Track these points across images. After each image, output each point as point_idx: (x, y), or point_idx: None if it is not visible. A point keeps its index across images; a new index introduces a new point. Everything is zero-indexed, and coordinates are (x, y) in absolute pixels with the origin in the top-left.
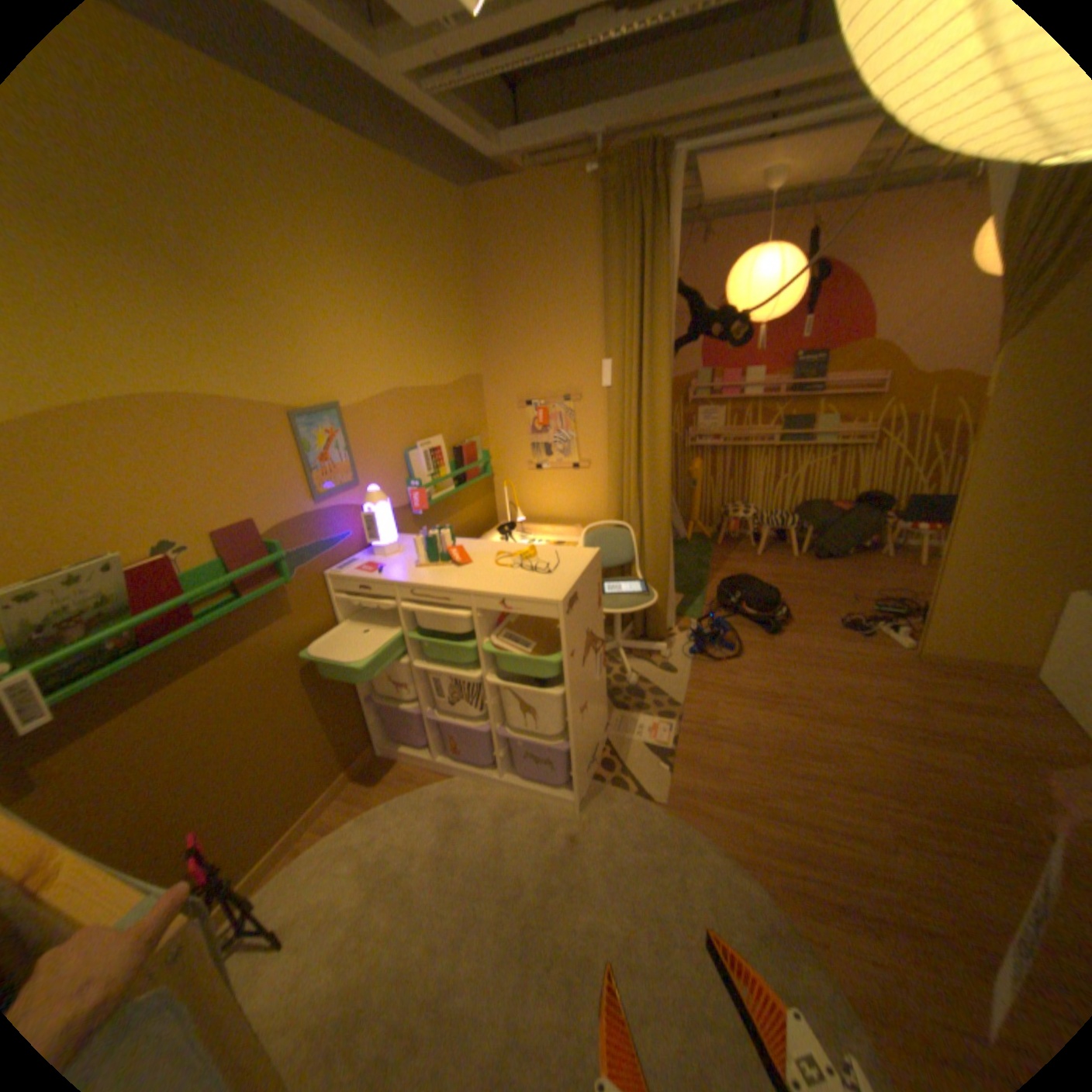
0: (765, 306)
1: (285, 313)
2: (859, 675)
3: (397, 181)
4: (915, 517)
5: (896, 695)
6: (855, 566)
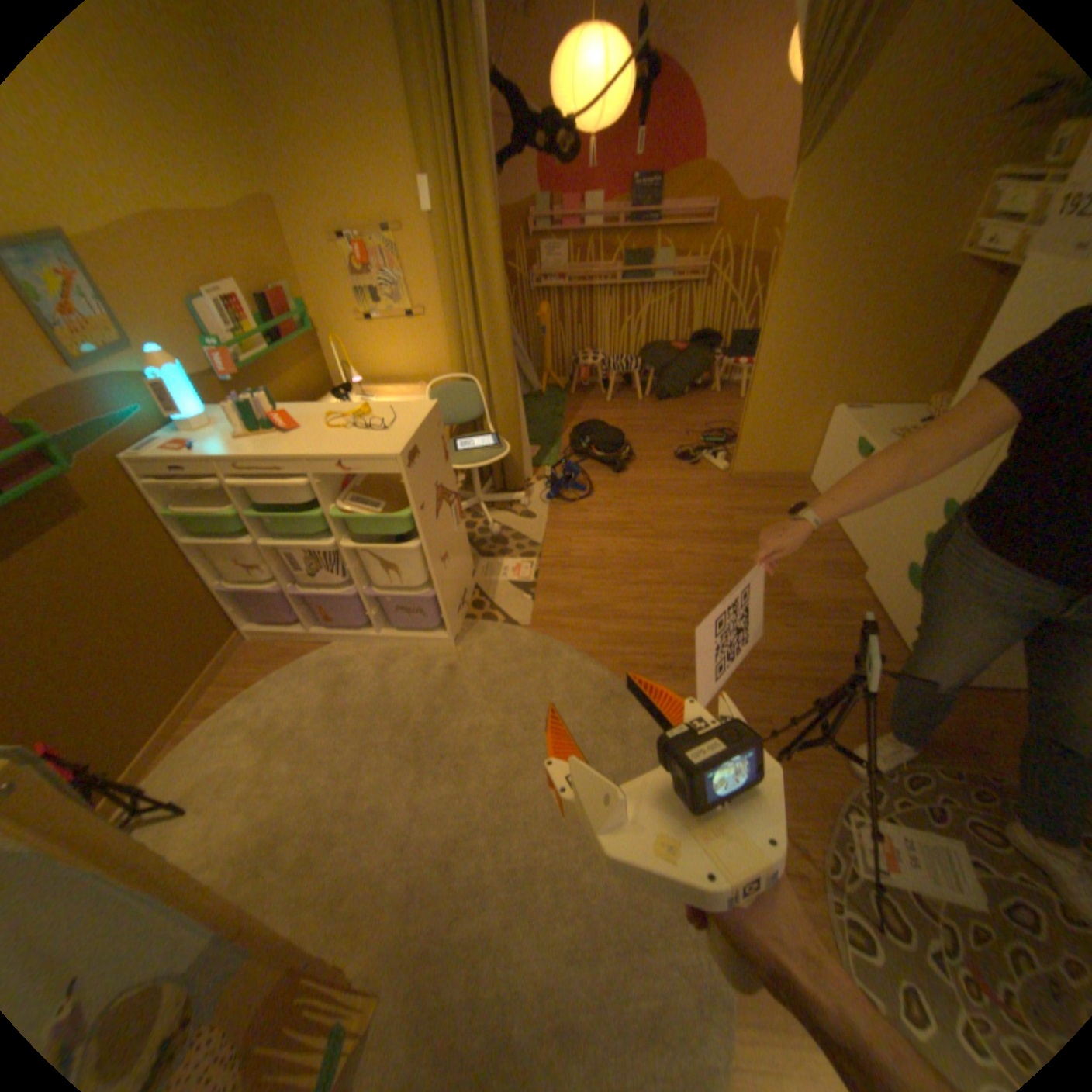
0: (591, 113)
1: None
2: (684, 497)
3: None
4: (736, 354)
5: (710, 509)
6: (687, 404)
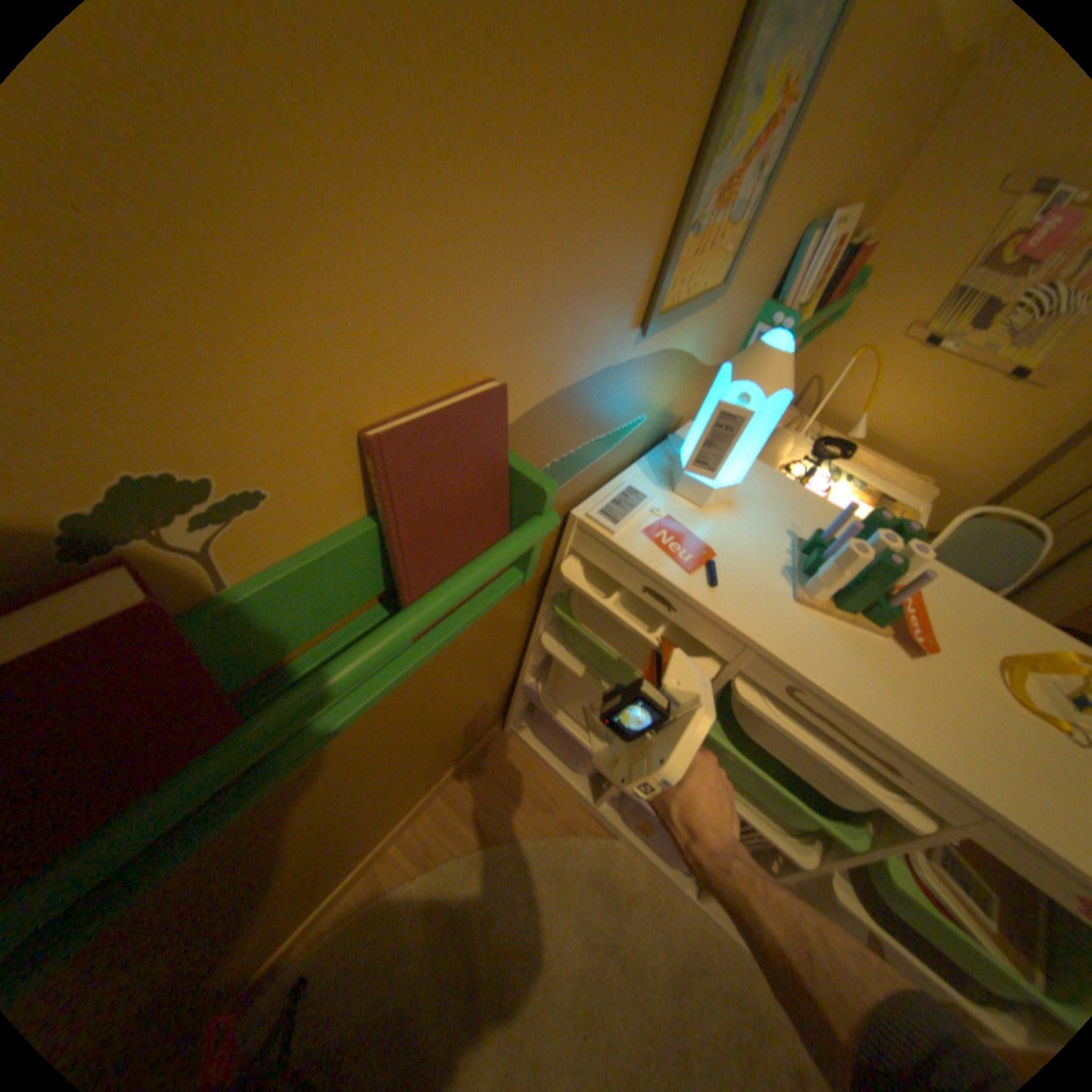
0: None
1: None
2: None
3: None
4: None
5: None
6: None
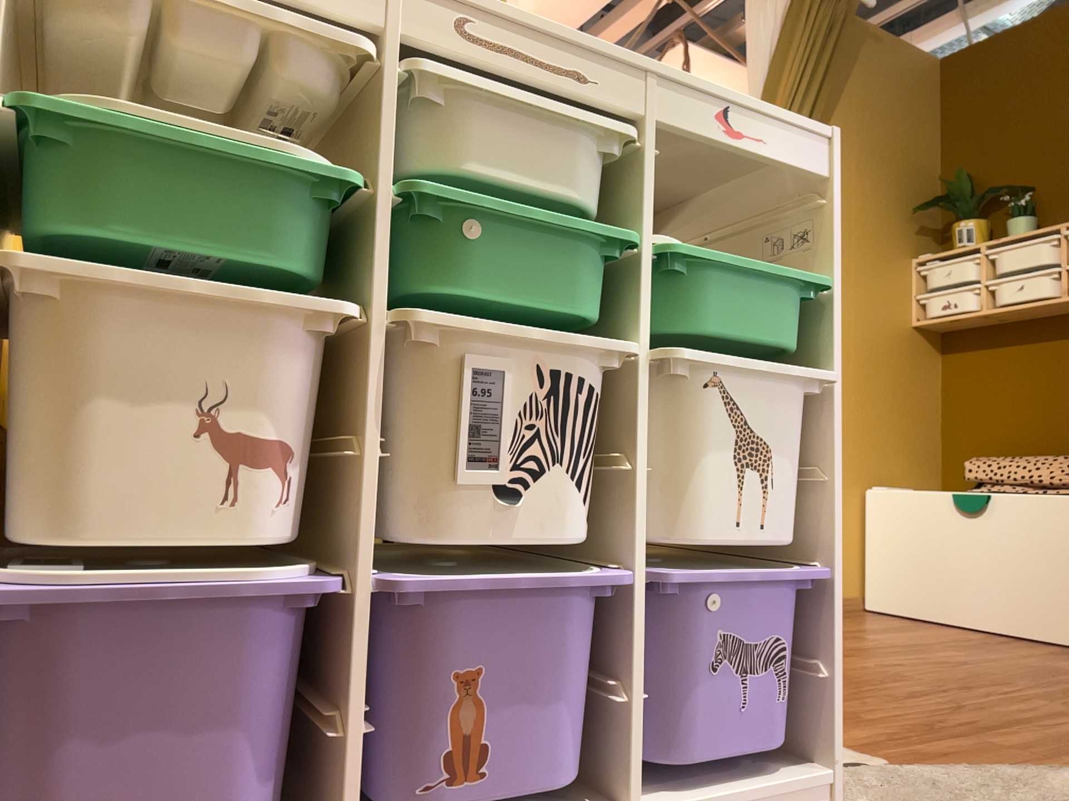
0: None
1: None
2: None
3: None
4: None
5: None
6: None
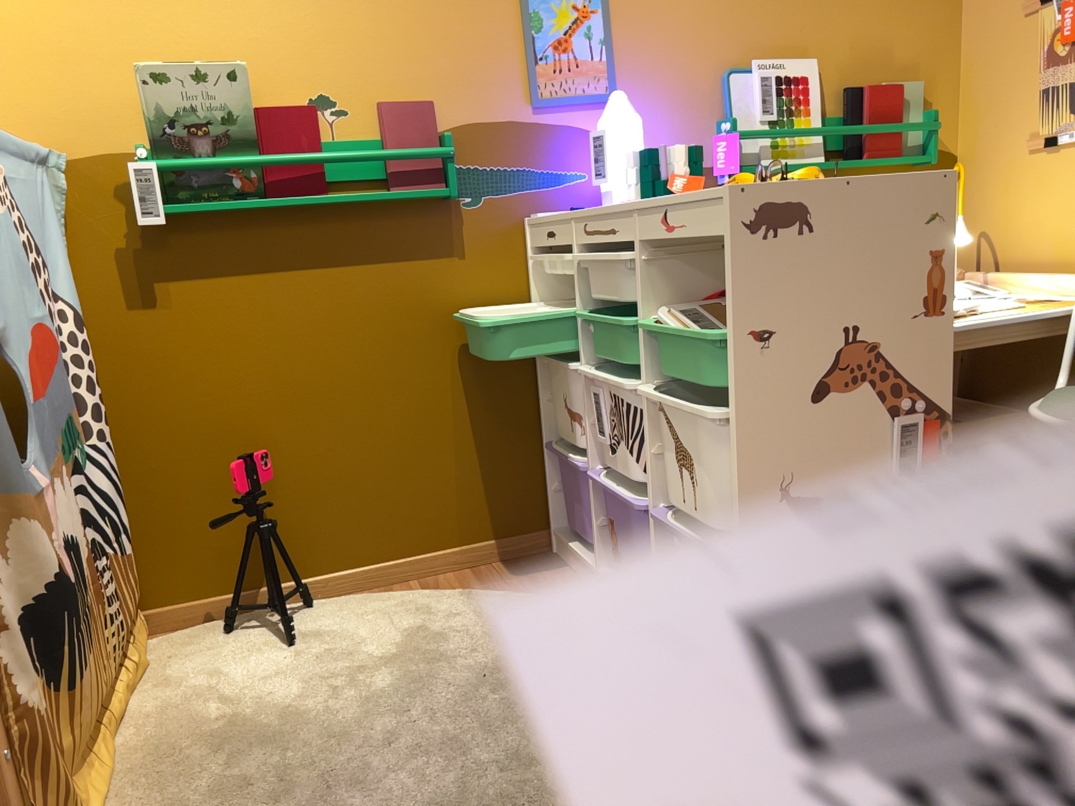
0: None
1: None
2: None
3: None
4: None
5: None
6: None
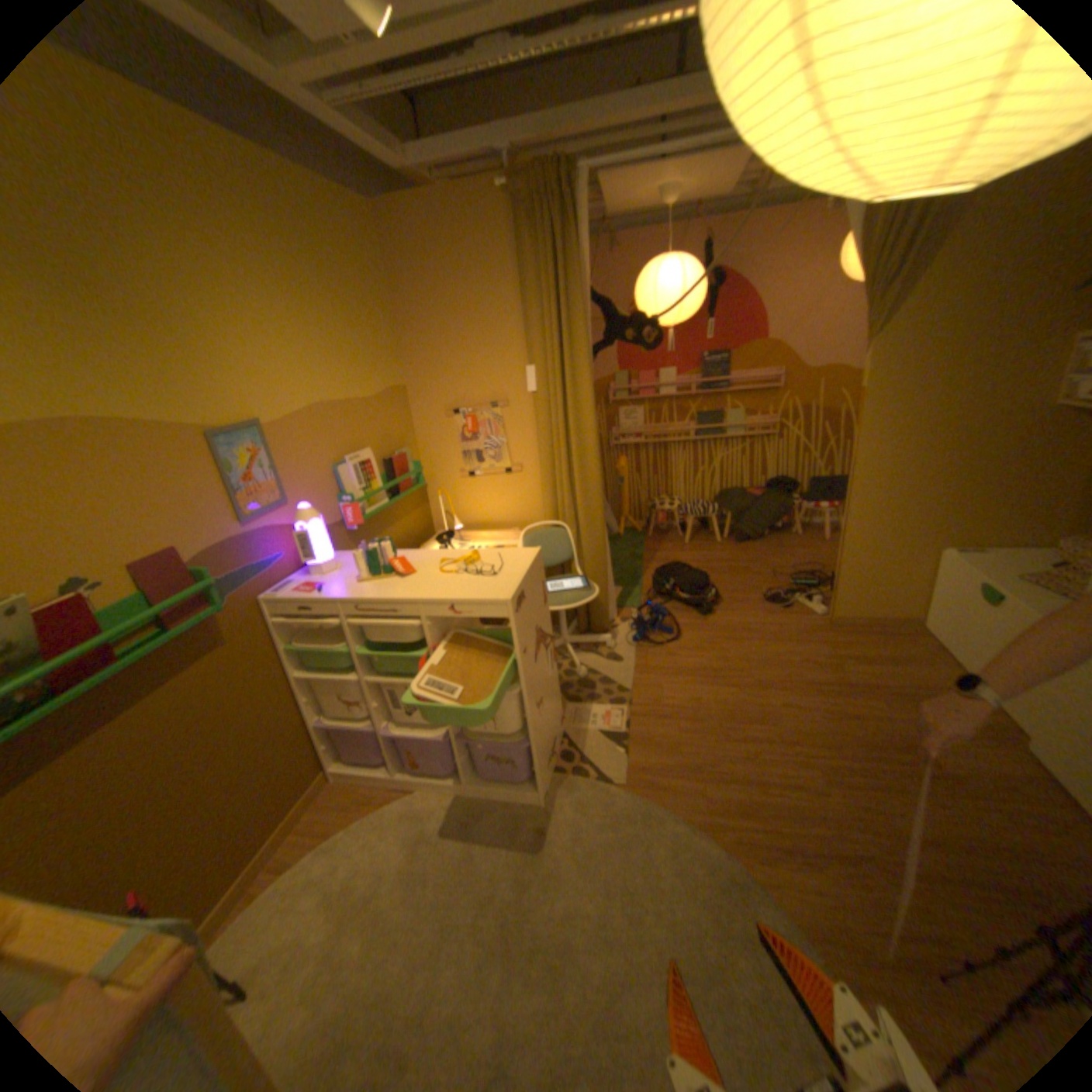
0: (671, 312)
1: (194, 329)
2: (783, 643)
3: (303, 193)
4: (816, 497)
5: (815, 657)
6: (770, 546)
